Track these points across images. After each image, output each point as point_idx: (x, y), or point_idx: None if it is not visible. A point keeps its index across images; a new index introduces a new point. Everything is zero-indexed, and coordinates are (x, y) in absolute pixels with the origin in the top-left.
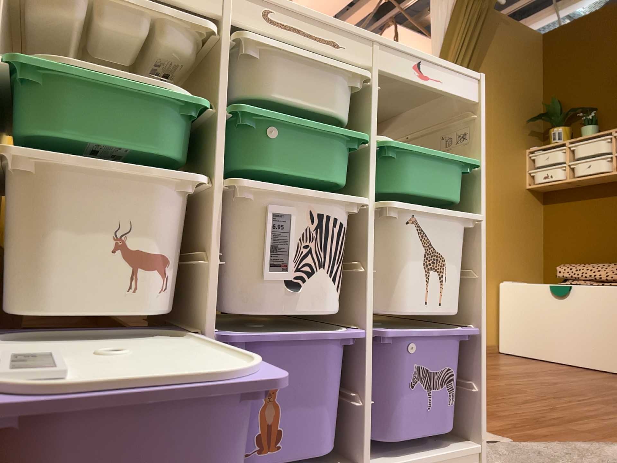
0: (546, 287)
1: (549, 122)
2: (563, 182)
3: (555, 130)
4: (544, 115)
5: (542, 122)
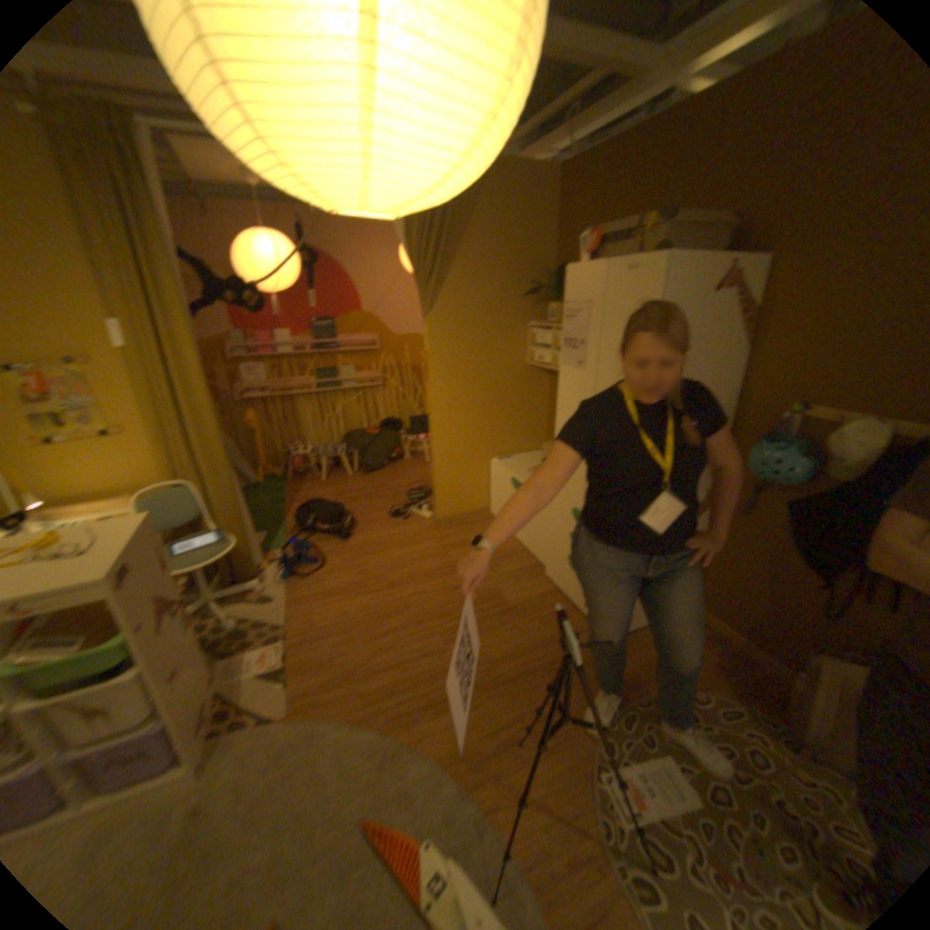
0: (509, 482)
1: (551, 295)
2: (551, 369)
3: (554, 306)
4: (544, 288)
5: (543, 295)
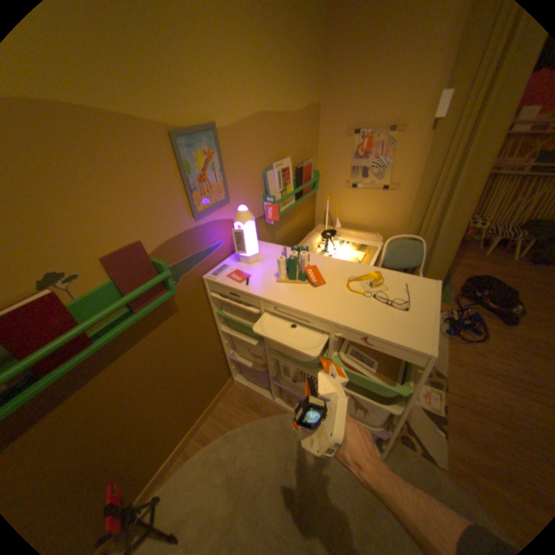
0: None
1: None
2: None
3: None
4: None
5: None
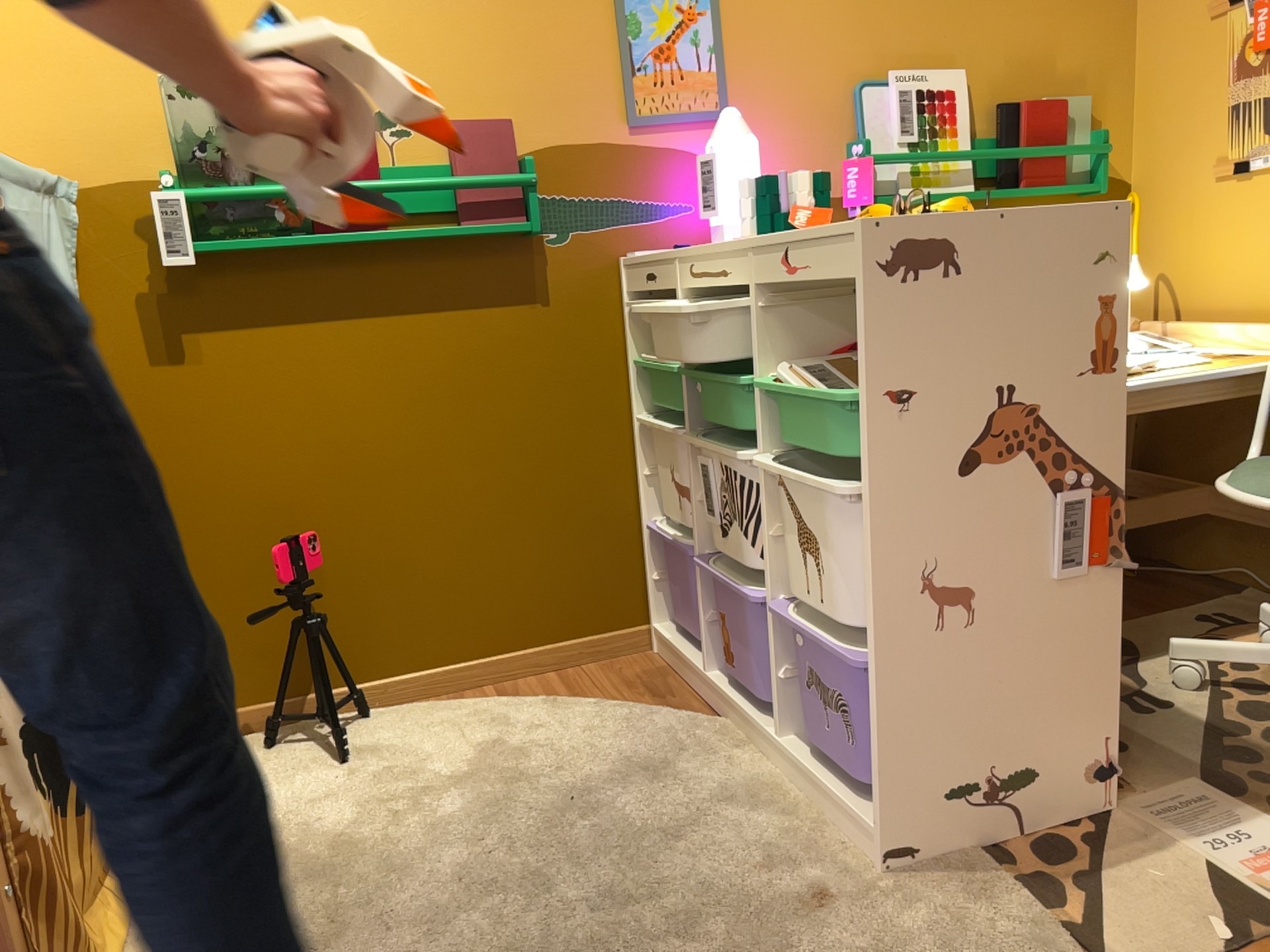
0: None
1: None
2: None
3: None
4: None
5: None
